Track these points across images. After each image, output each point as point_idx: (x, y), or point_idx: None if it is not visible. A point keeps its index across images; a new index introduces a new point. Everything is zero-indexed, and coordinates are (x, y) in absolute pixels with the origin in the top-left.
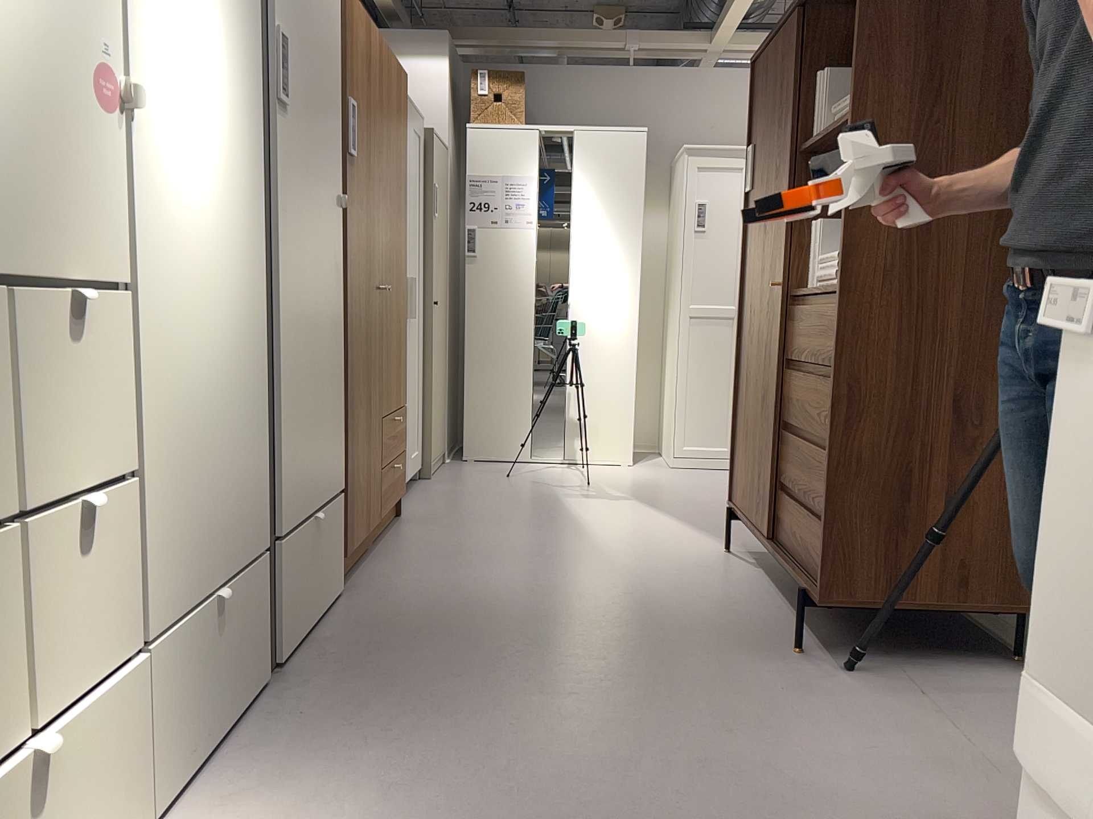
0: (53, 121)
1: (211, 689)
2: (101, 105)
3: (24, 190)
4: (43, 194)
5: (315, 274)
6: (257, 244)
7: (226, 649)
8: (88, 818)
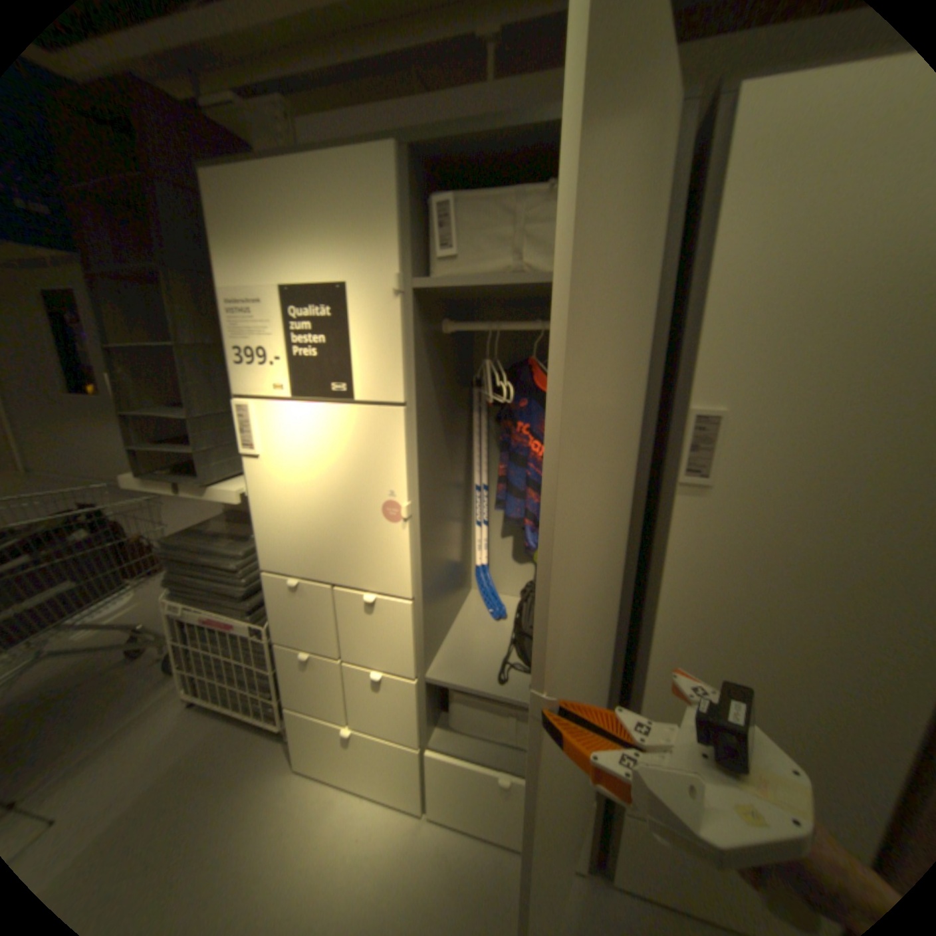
0: (362, 530)
1: (491, 815)
2: (396, 519)
3: (346, 556)
4: (357, 558)
5: (797, 653)
6: (623, 601)
7: (514, 812)
8: (382, 777)
